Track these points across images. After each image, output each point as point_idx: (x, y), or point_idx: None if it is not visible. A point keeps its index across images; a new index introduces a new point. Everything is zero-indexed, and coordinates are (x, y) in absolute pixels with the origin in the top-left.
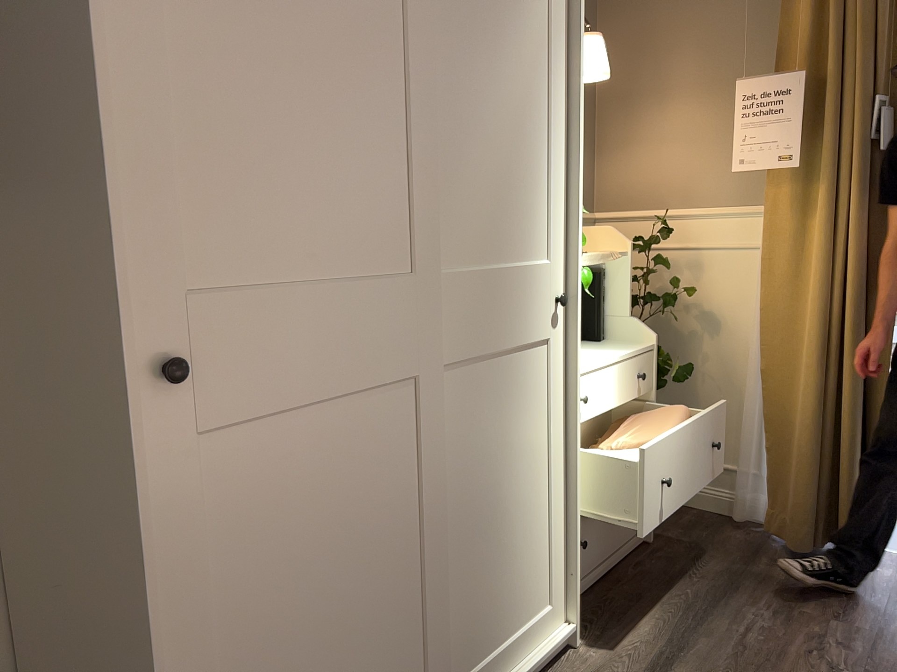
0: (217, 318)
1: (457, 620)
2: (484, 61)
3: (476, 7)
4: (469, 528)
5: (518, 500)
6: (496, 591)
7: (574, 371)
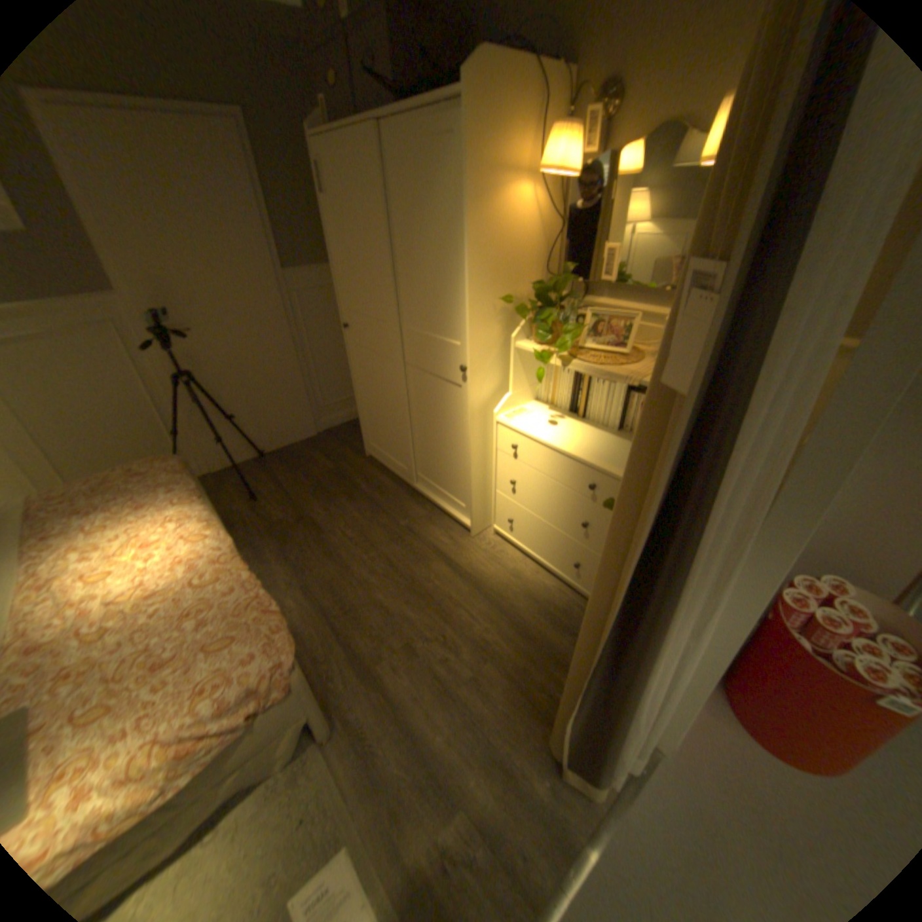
0: (350, 316)
1: (421, 458)
2: (417, 222)
3: (411, 192)
4: (424, 433)
5: (447, 447)
6: (437, 469)
7: (471, 413)
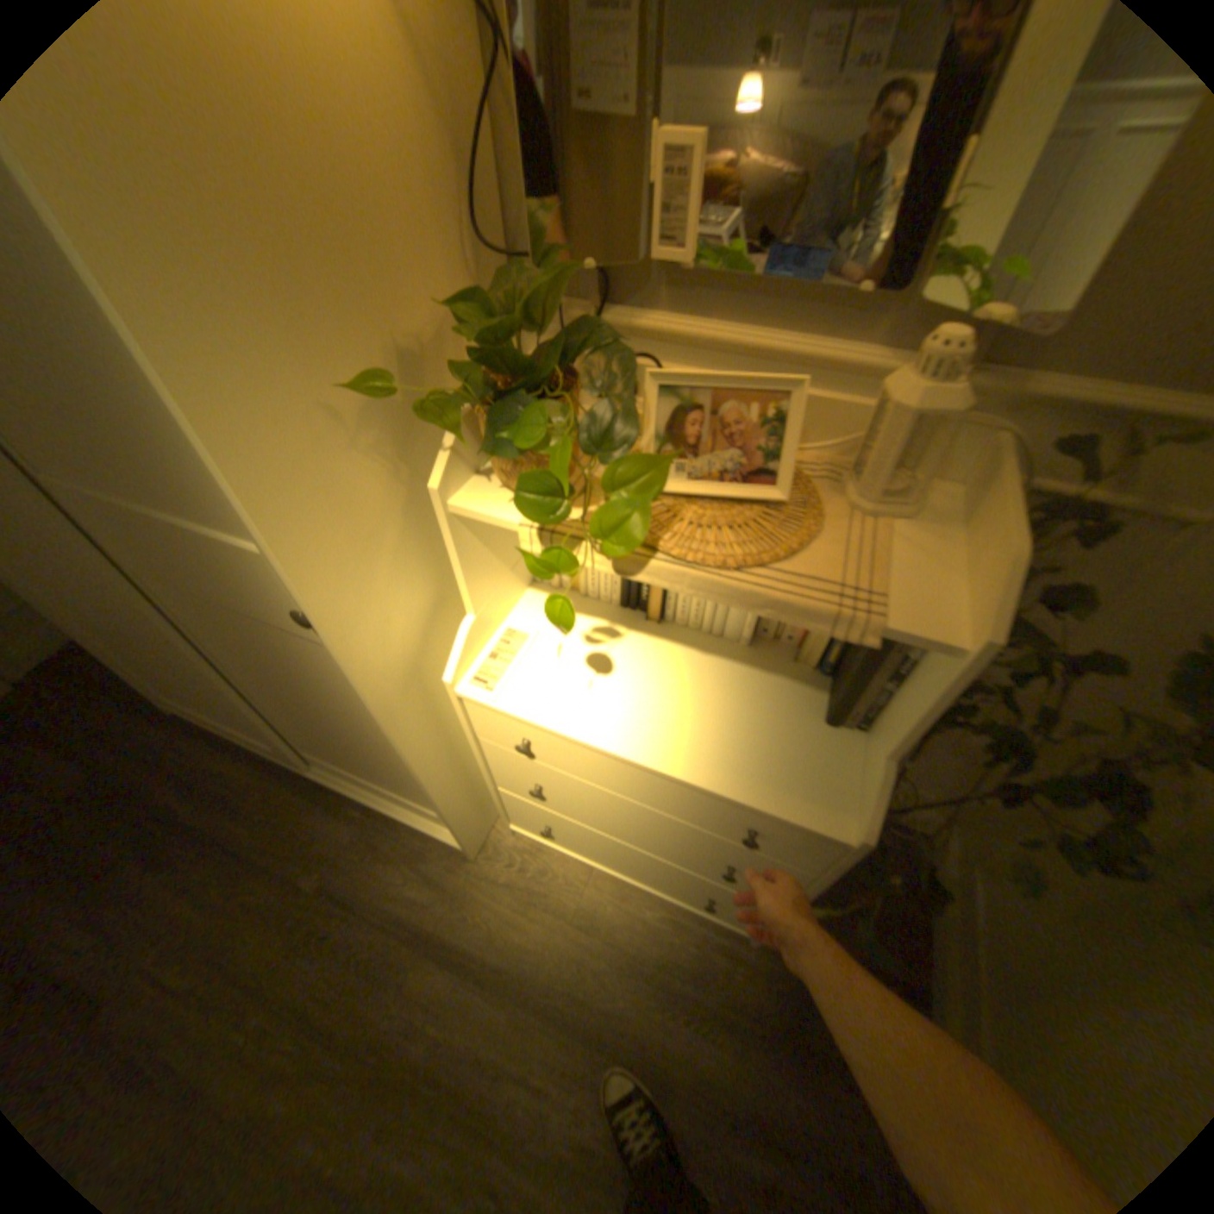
0: None
1: (295, 736)
2: None
3: None
4: (275, 702)
5: (347, 733)
6: (343, 757)
7: (378, 709)
